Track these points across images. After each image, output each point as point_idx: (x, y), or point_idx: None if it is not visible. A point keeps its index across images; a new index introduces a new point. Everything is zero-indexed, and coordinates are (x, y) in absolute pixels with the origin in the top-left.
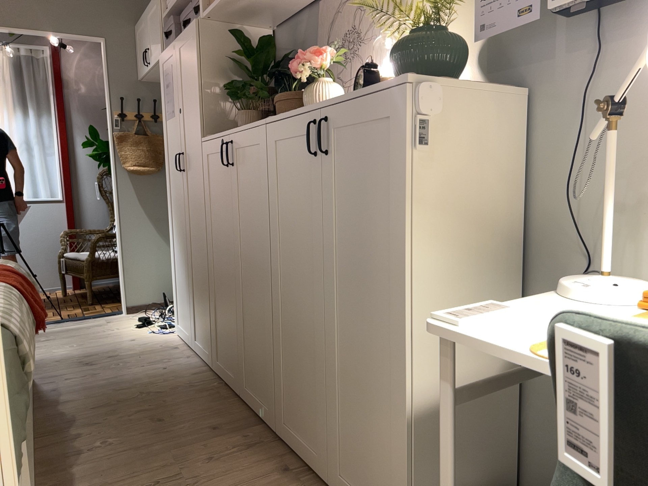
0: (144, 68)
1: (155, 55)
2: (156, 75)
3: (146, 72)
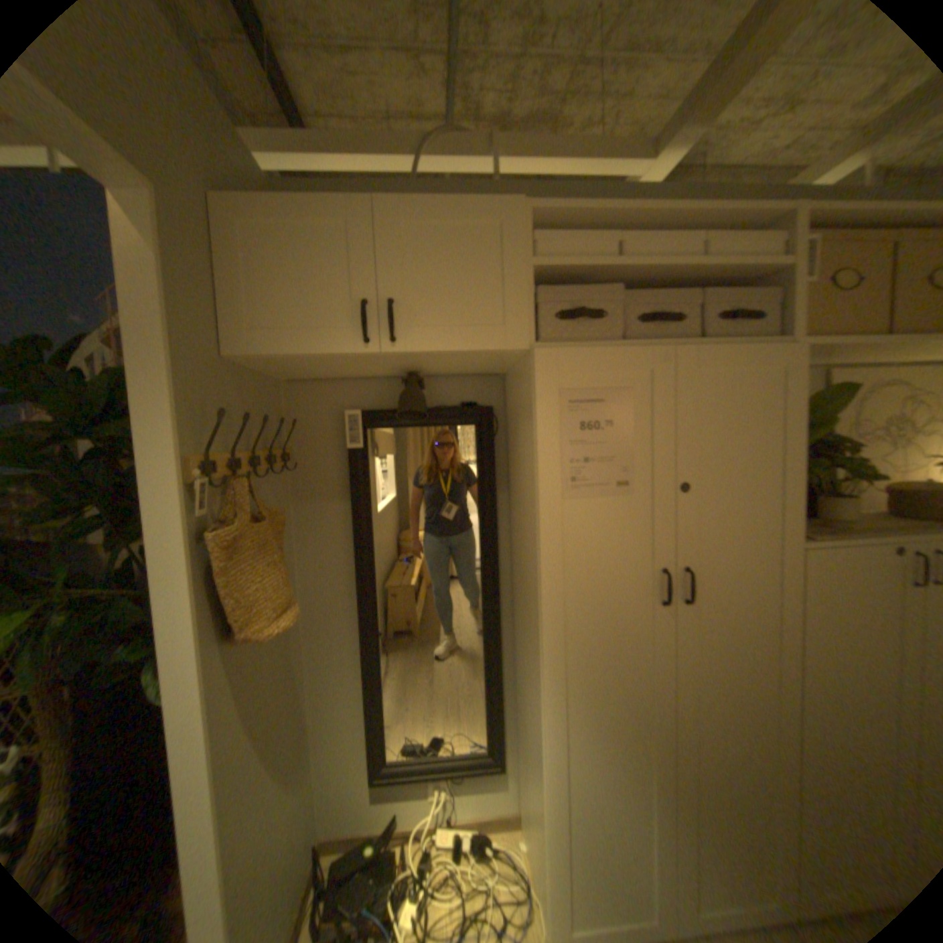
0: (319, 340)
1: (473, 337)
2: (324, 362)
3: (337, 353)
